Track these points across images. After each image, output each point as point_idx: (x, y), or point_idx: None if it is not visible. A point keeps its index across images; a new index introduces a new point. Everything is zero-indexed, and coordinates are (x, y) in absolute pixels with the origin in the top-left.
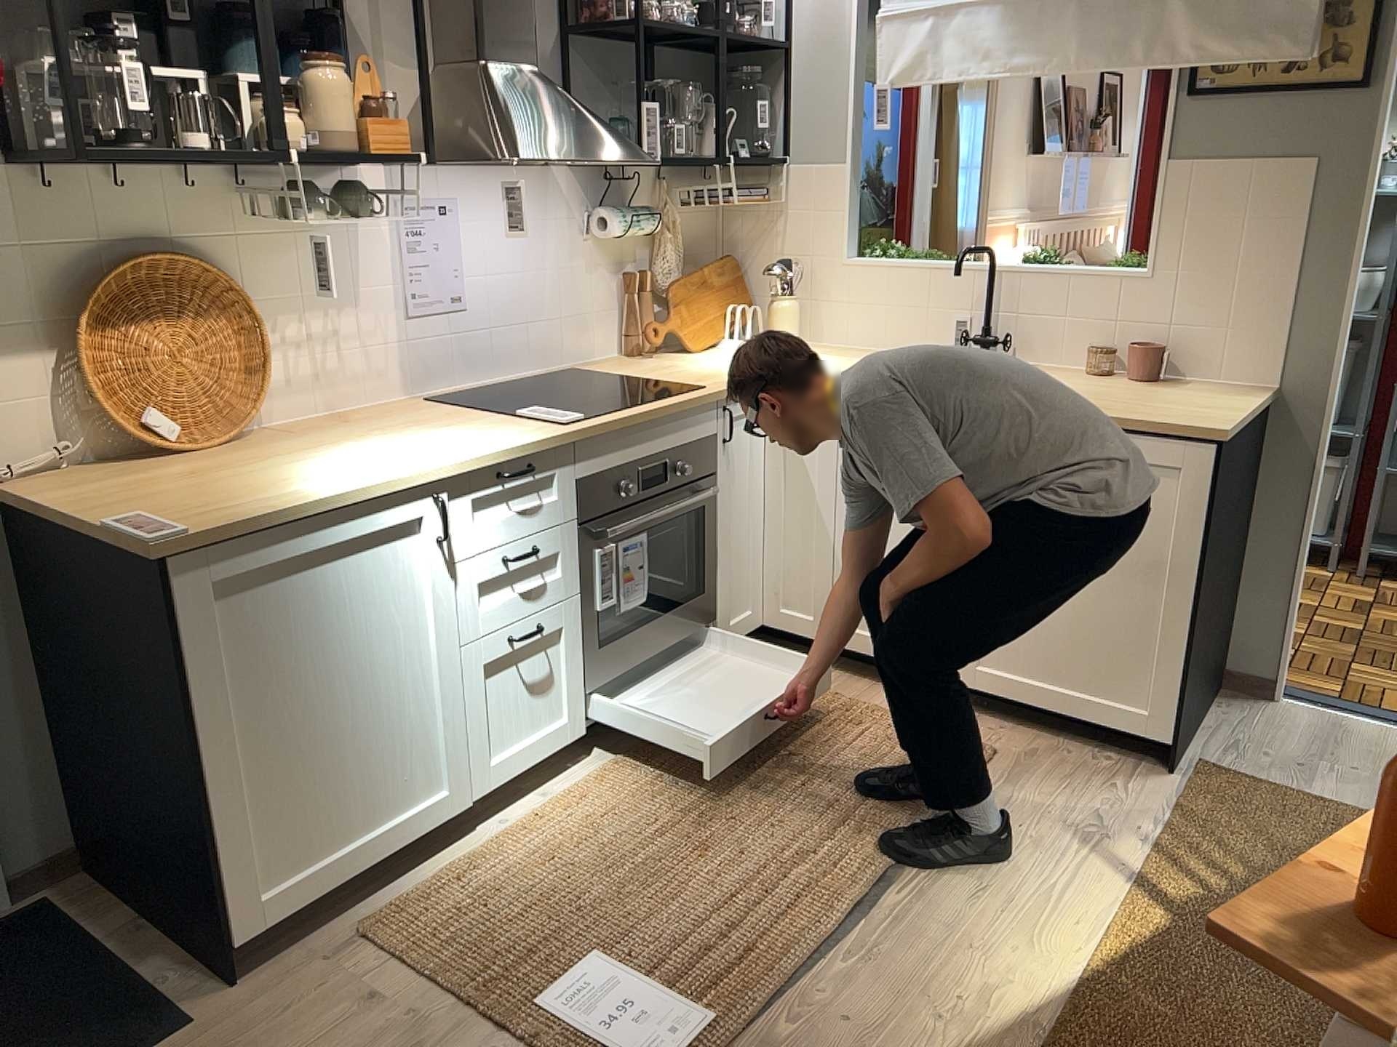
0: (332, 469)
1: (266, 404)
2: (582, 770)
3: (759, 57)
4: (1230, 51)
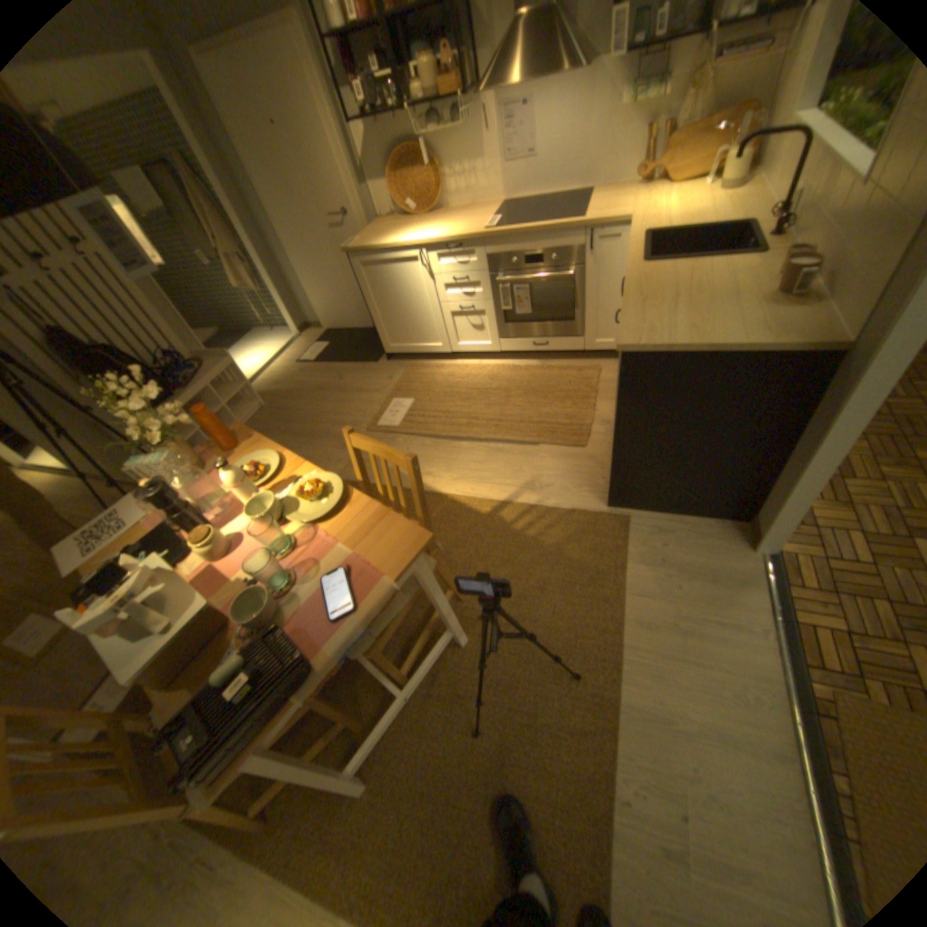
0: (408, 233)
1: (448, 198)
2: (496, 362)
3: None
4: None
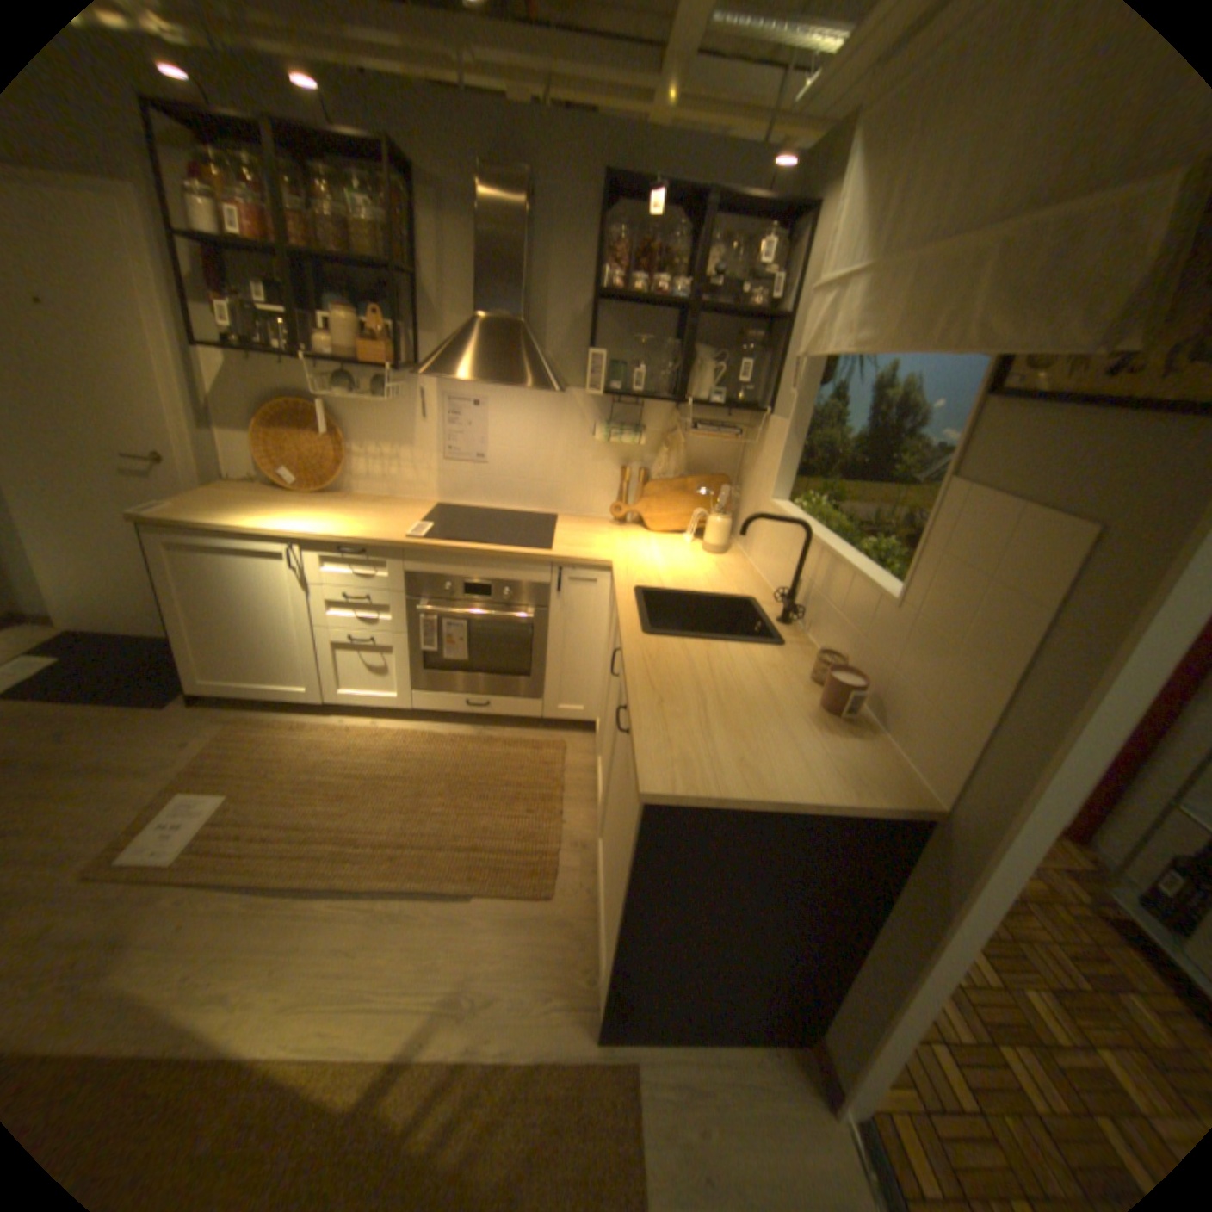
0: (275, 515)
1: (354, 481)
2: (404, 724)
3: (783, 325)
4: (1016, 334)
